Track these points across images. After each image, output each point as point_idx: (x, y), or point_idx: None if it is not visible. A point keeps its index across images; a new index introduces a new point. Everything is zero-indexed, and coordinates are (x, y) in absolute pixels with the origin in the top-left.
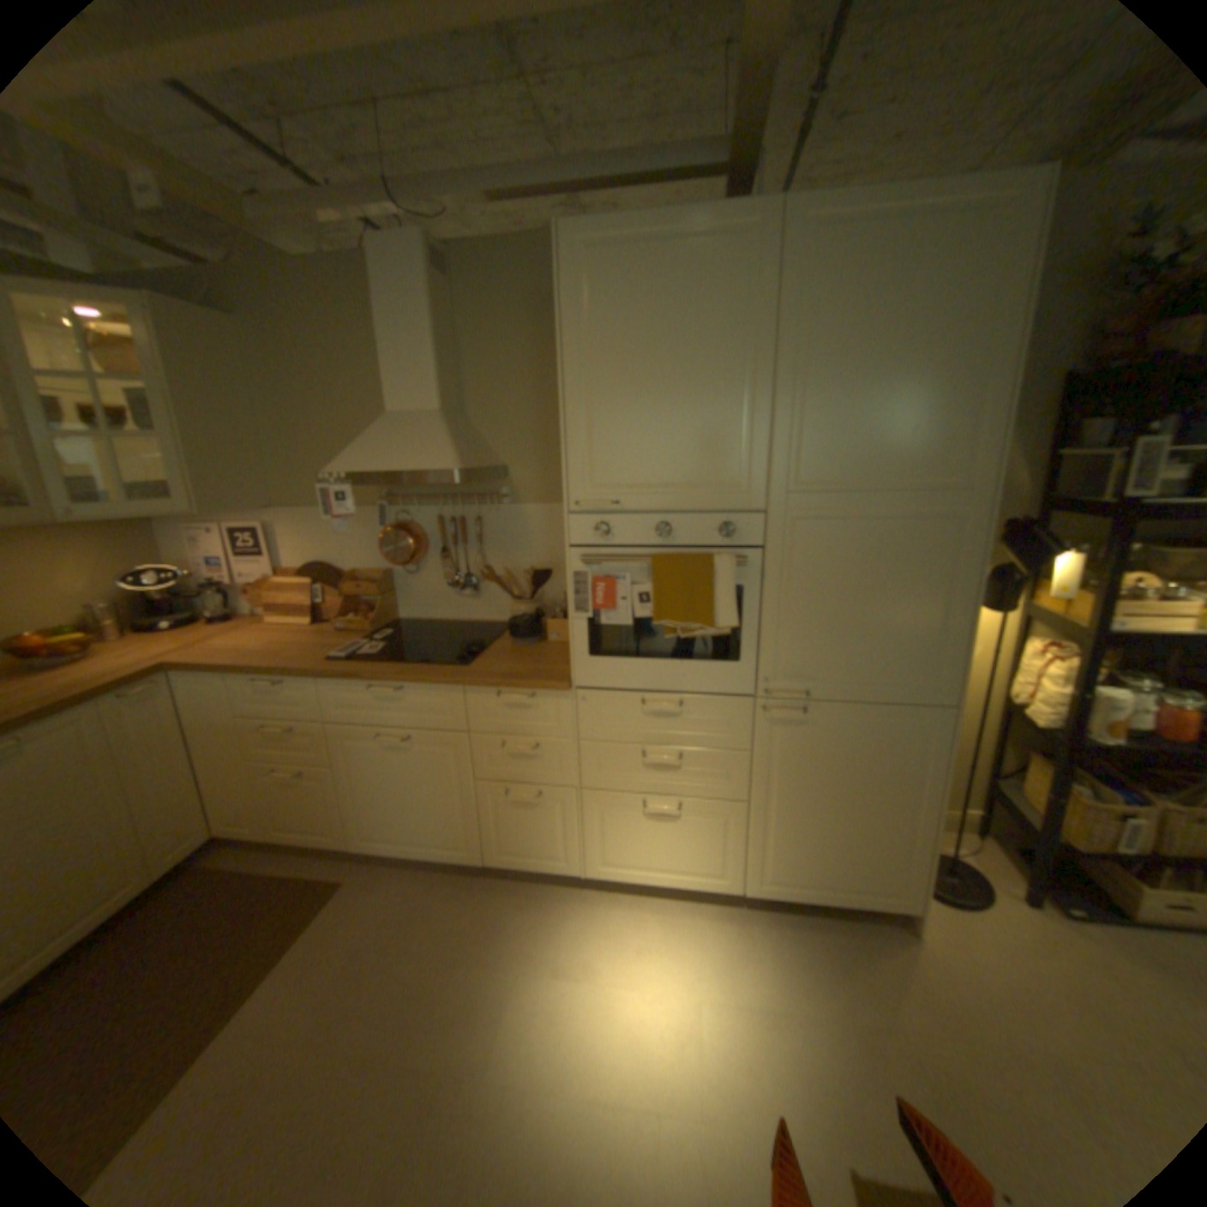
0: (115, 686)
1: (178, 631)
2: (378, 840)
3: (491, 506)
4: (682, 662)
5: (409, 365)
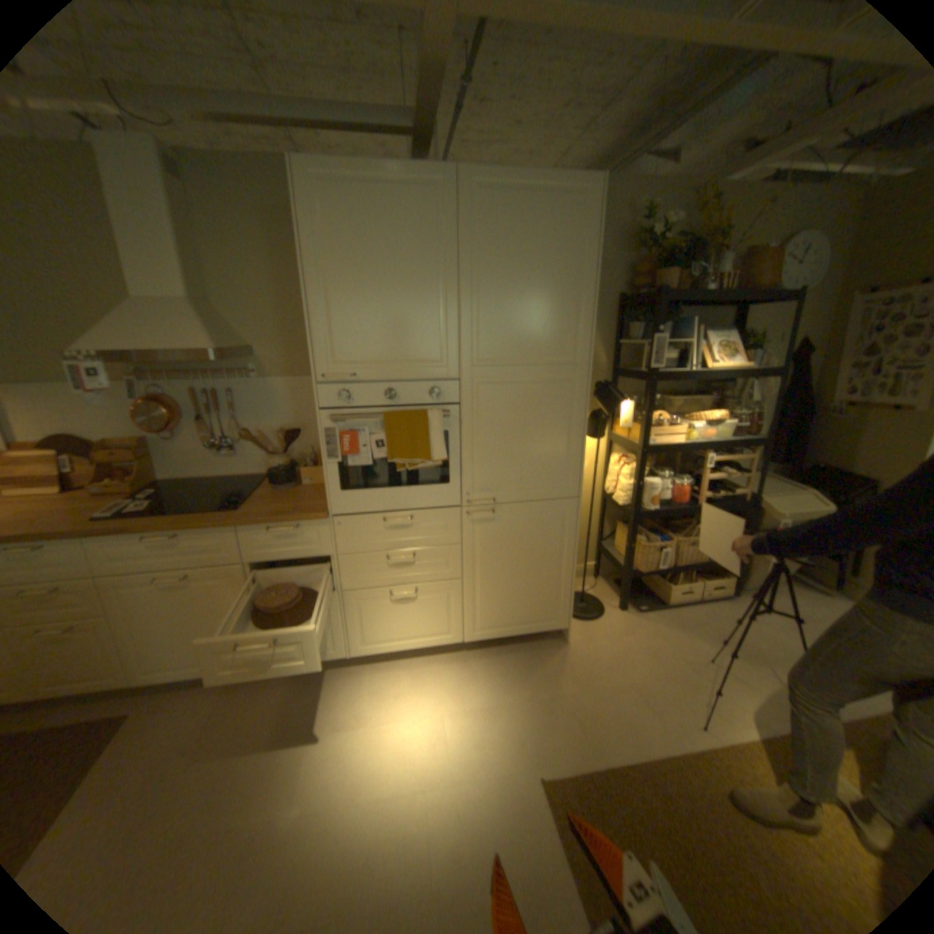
0: None
1: None
2: (159, 671)
3: (238, 380)
4: (409, 488)
5: (149, 255)
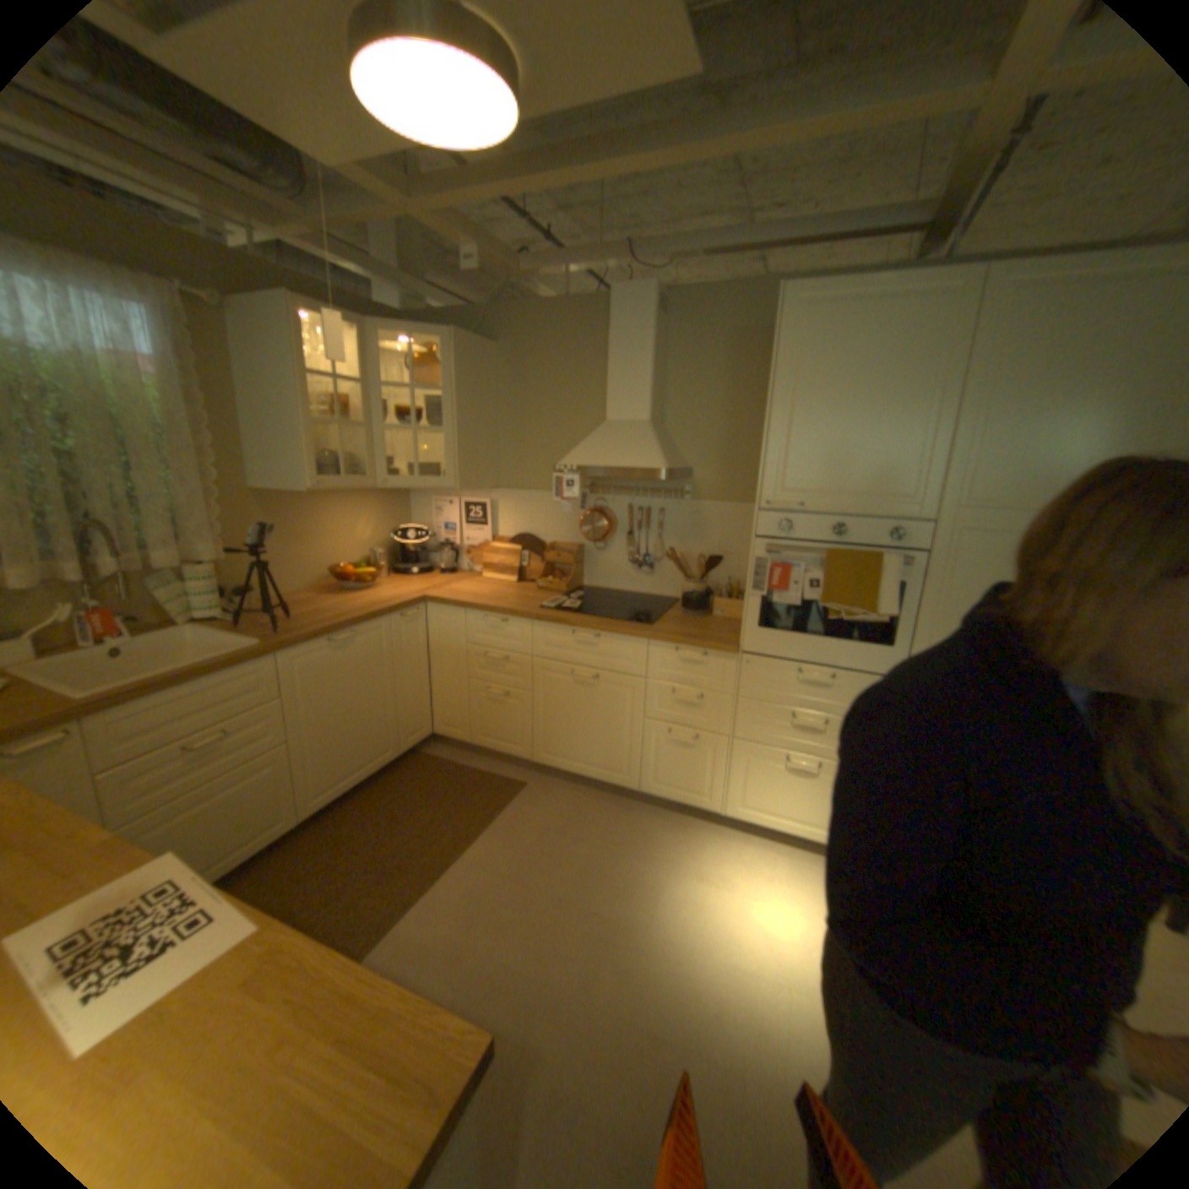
0: (398, 608)
1: (421, 577)
2: (556, 755)
3: (672, 501)
4: (838, 642)
5: (629, 385)
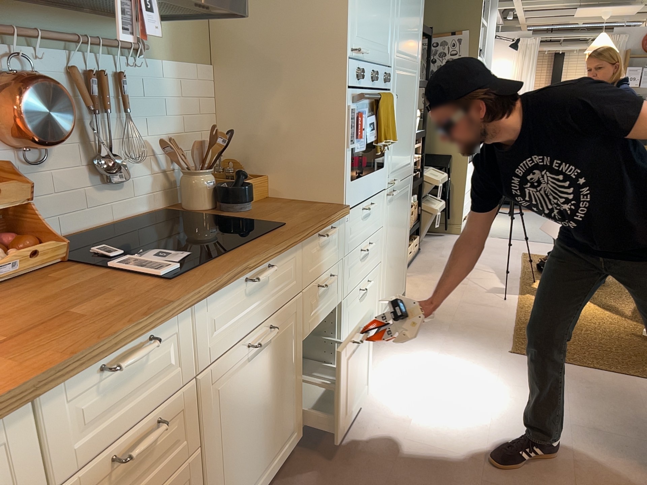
0: None
1: None
2: None
3: (132, 59)
4: (373, 173)
5: None
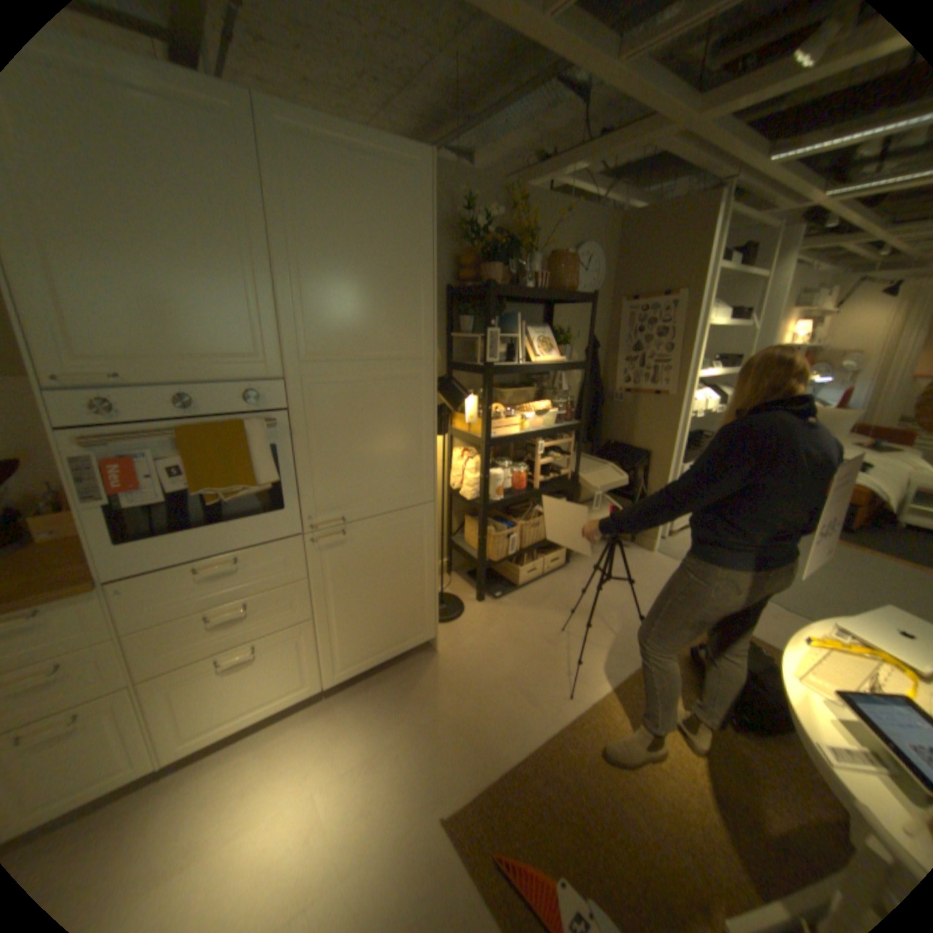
0: None
1: None
2: None
3: None
4: (228, 523)
5: None
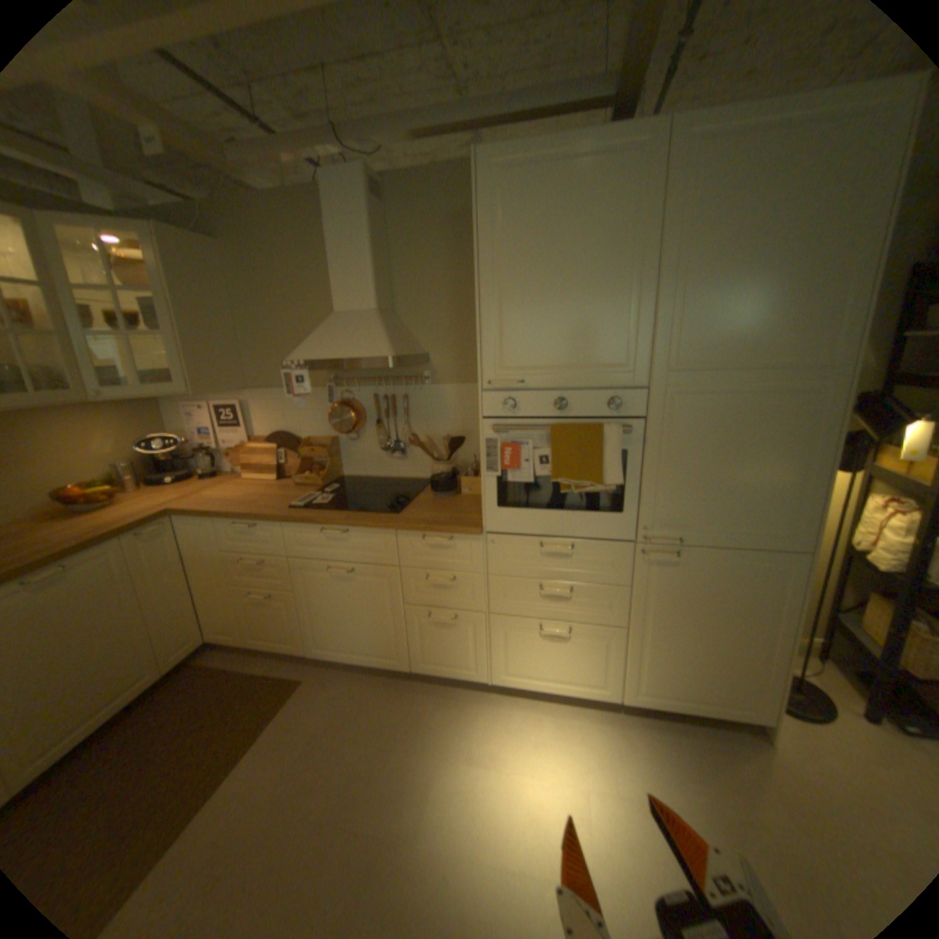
0: (130, 527)
1: (176, 485)
2: (327, 649)
3: (415, 386)
4: (573, 513)
5: (351, 273)
